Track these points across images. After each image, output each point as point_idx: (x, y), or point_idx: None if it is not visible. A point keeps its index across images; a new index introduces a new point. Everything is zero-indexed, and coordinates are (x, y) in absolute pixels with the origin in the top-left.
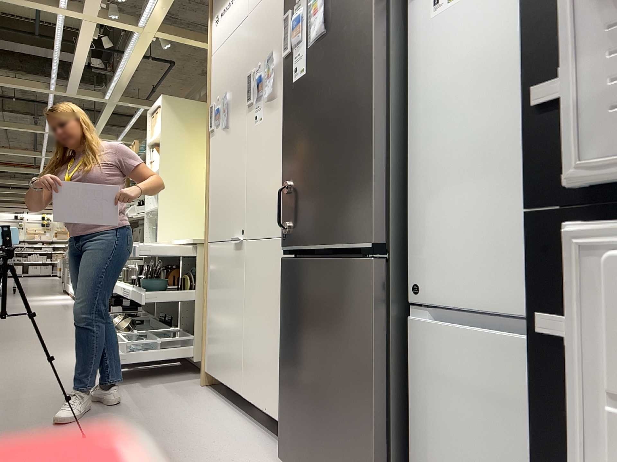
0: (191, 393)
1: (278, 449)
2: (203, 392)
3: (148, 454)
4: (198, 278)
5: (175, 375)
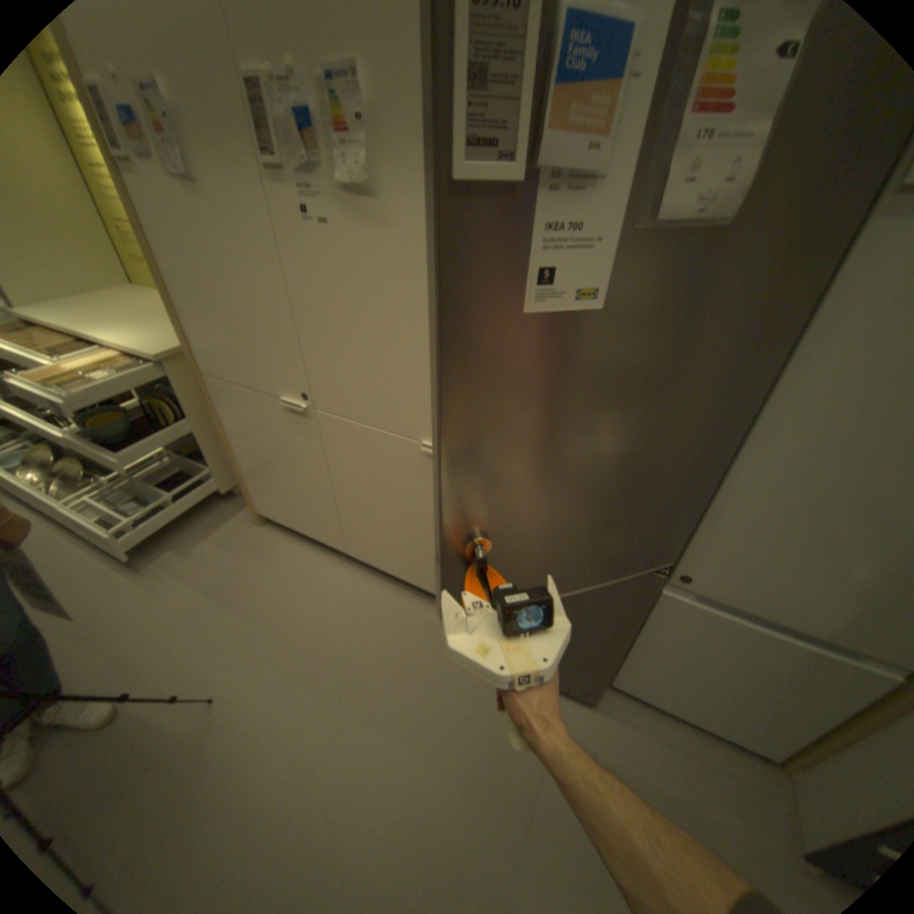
0: (259, 545)
1: (427, 605)
2: (272, 538)
3: (314, 684)
4: (187, 404)
5: (204, 514)
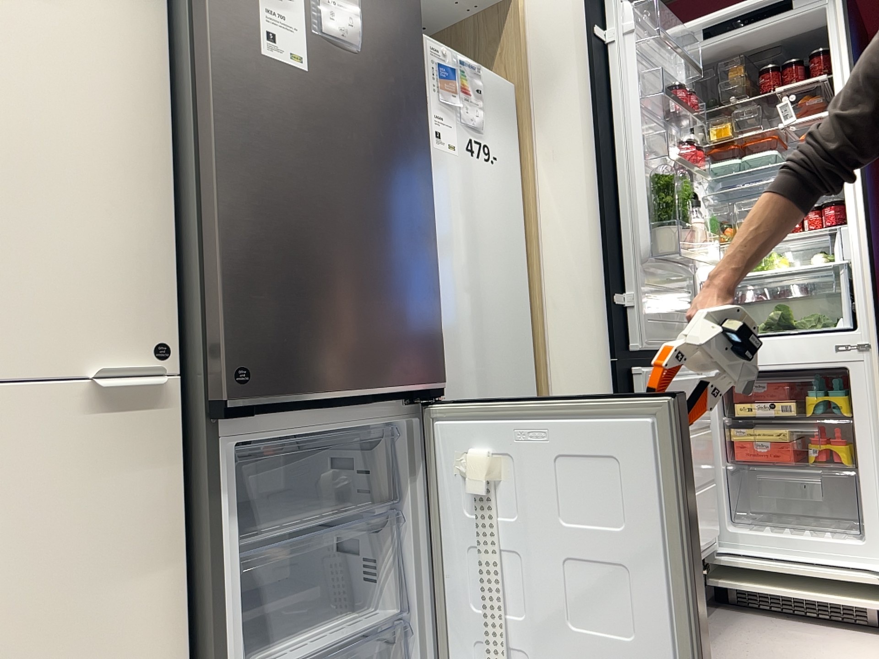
0: None
1: None
2: None
3: None
4: None
5: None
